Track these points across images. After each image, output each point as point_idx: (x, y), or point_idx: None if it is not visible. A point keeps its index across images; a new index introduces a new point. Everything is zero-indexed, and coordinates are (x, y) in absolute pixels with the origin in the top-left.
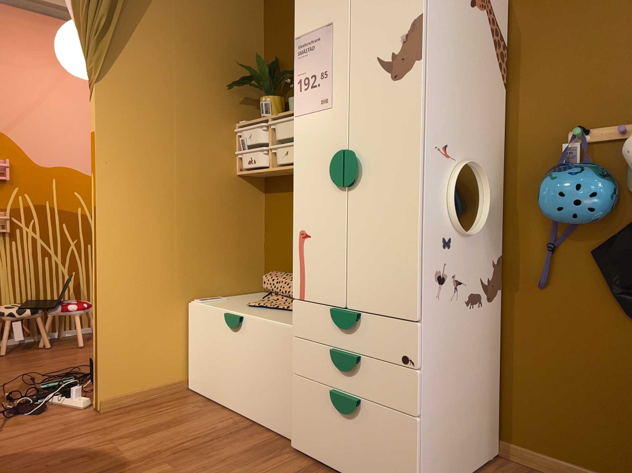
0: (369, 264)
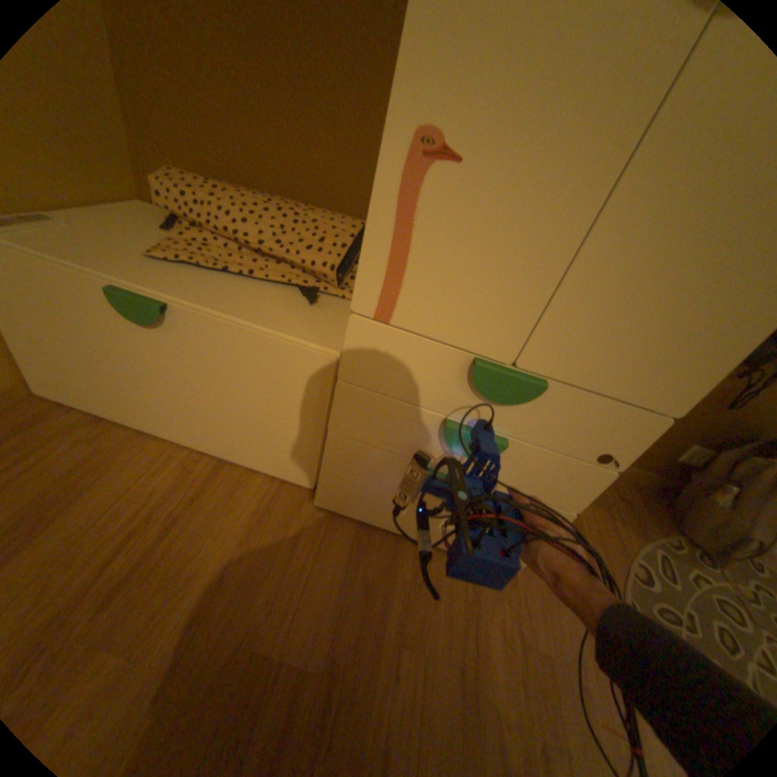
0: (635, 291)
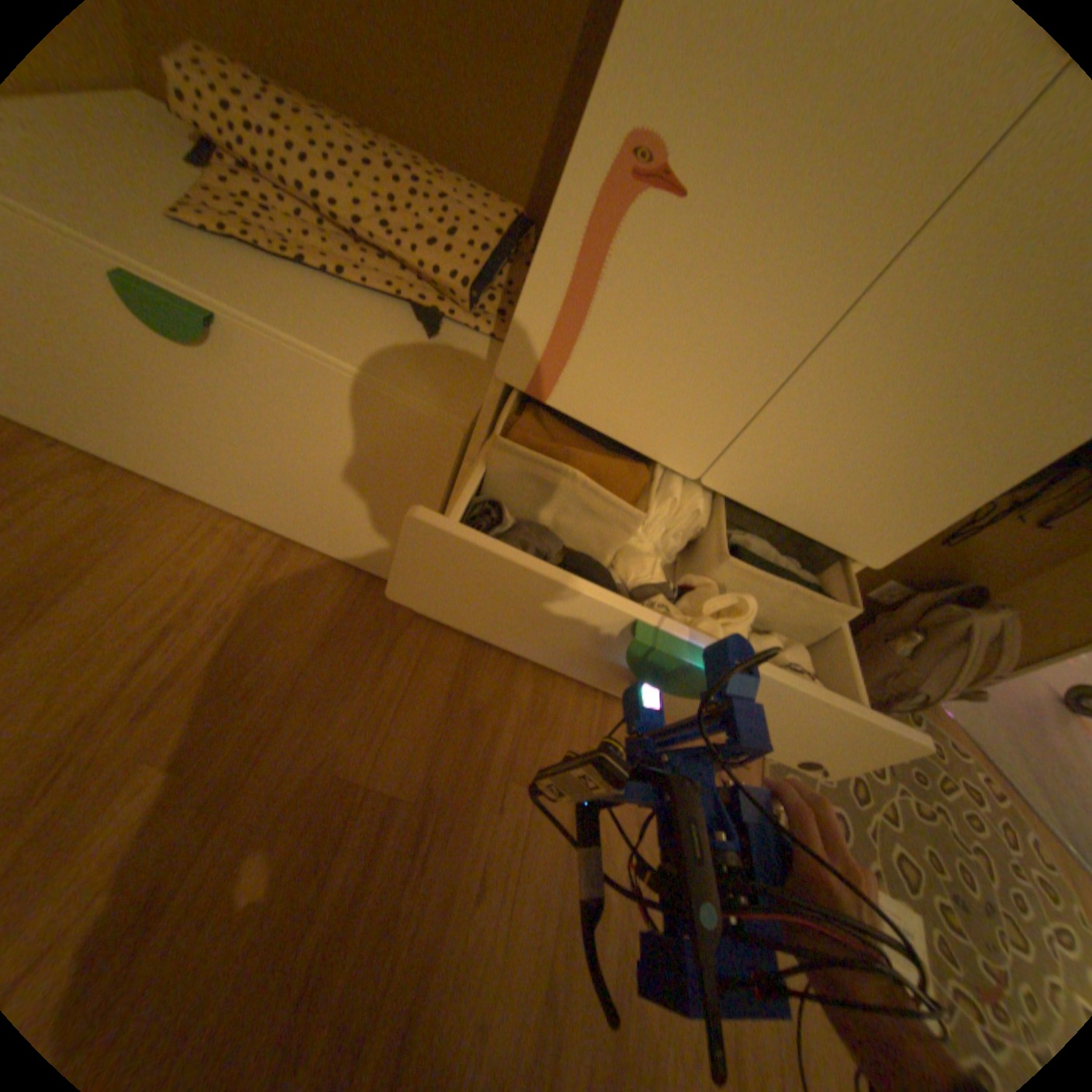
0: (868, 416)
